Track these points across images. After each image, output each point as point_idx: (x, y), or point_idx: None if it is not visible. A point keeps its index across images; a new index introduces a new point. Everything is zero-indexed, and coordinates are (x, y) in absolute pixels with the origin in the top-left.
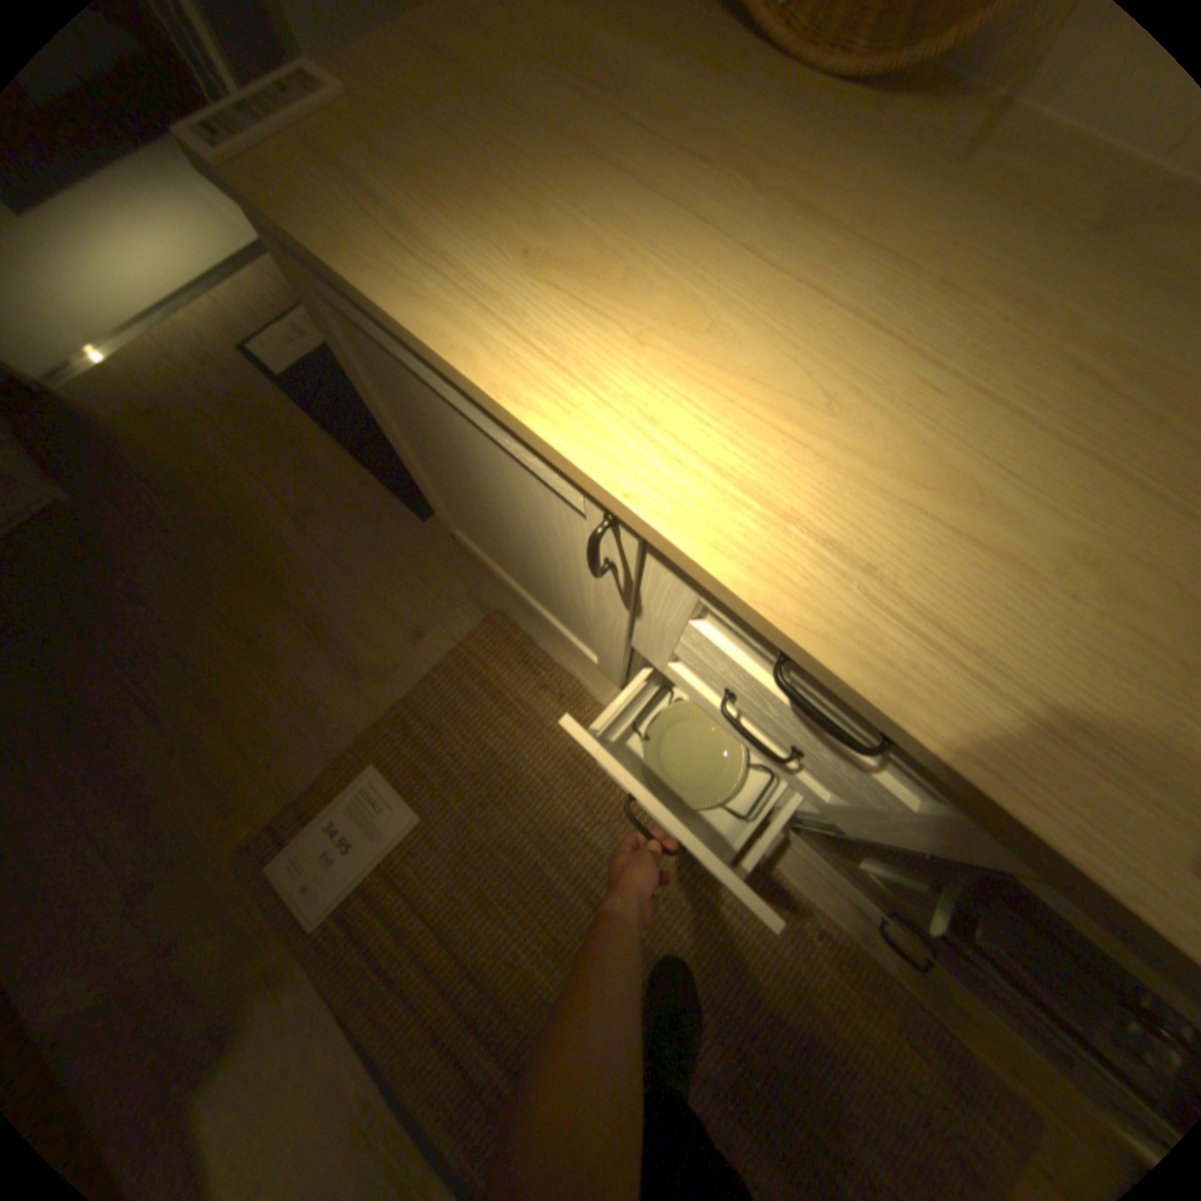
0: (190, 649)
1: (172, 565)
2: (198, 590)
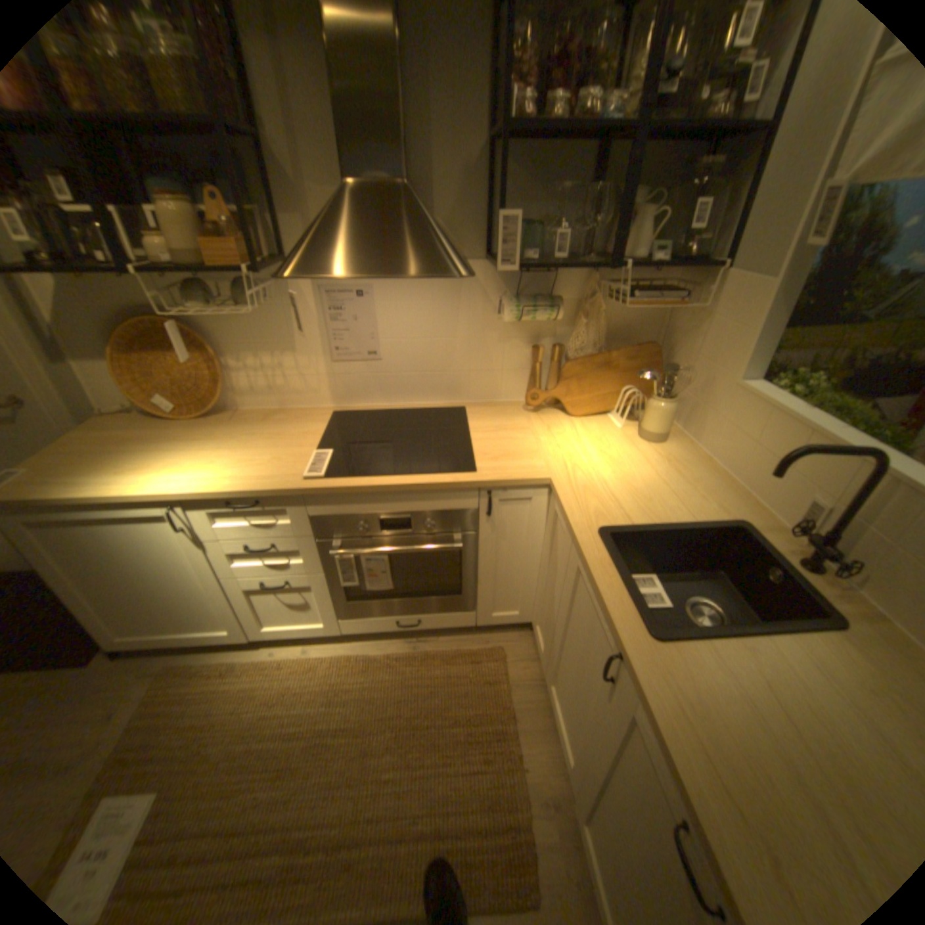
0: None
1: None
2: None
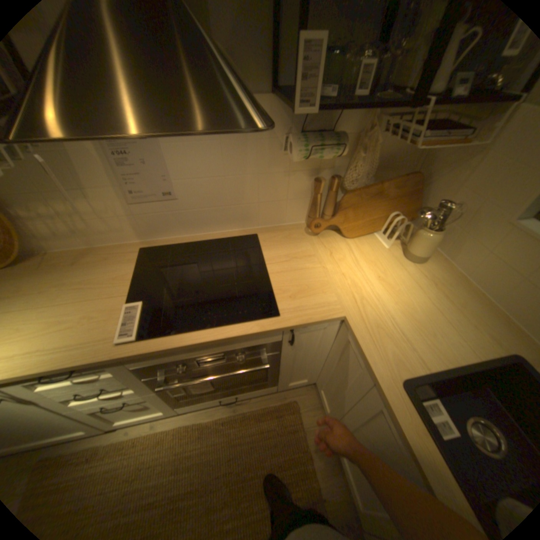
0: None
1: None
2: None
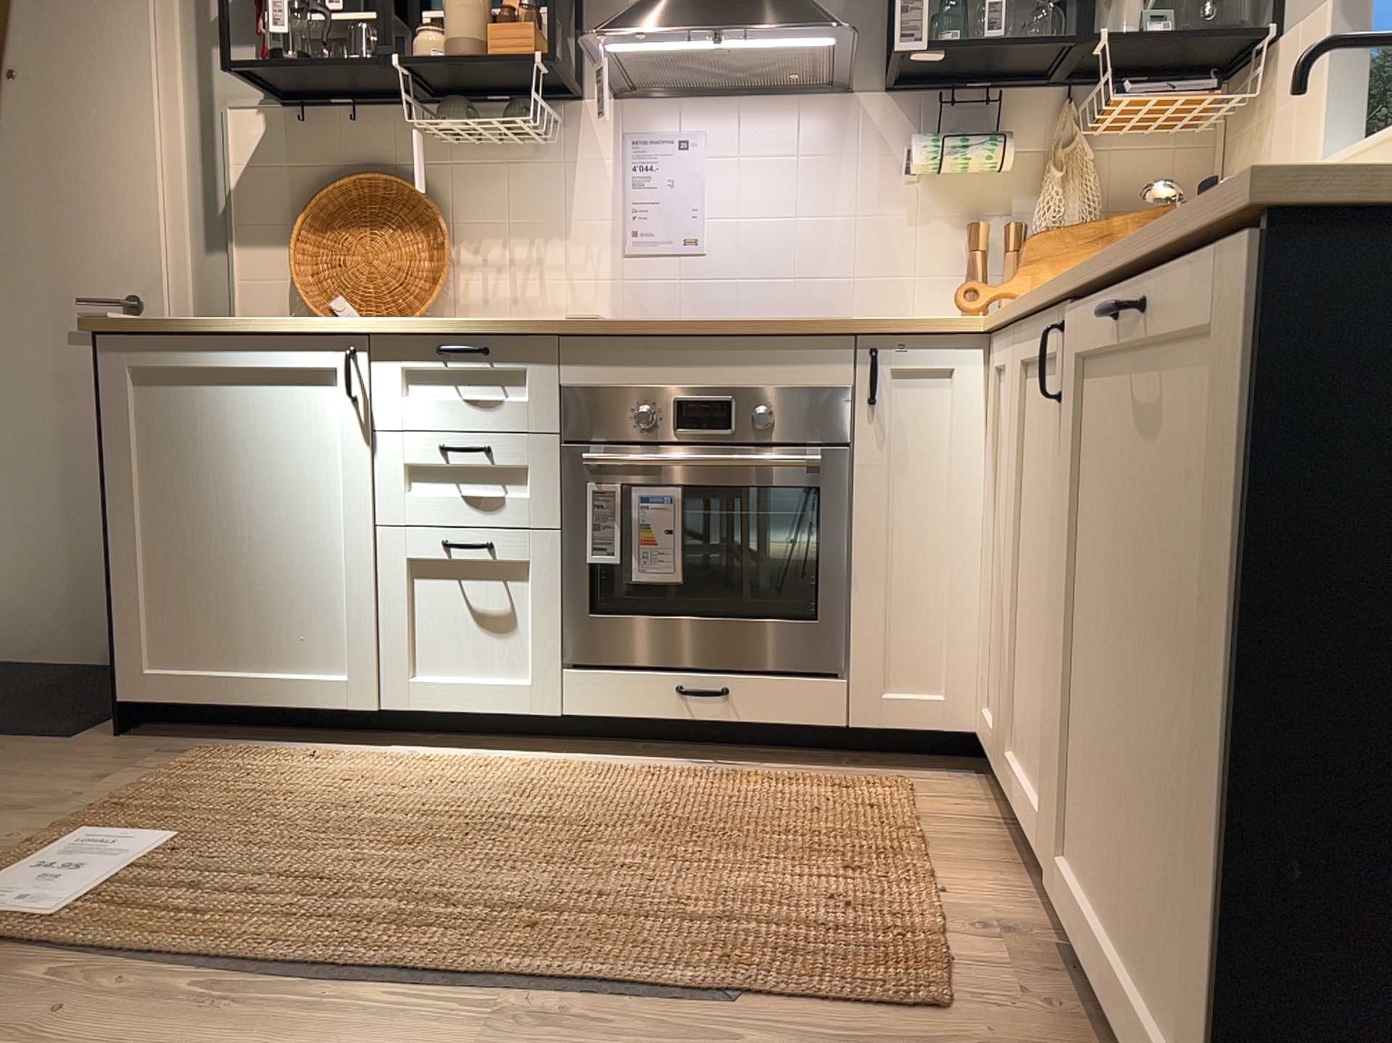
0: None
1: None
2: None
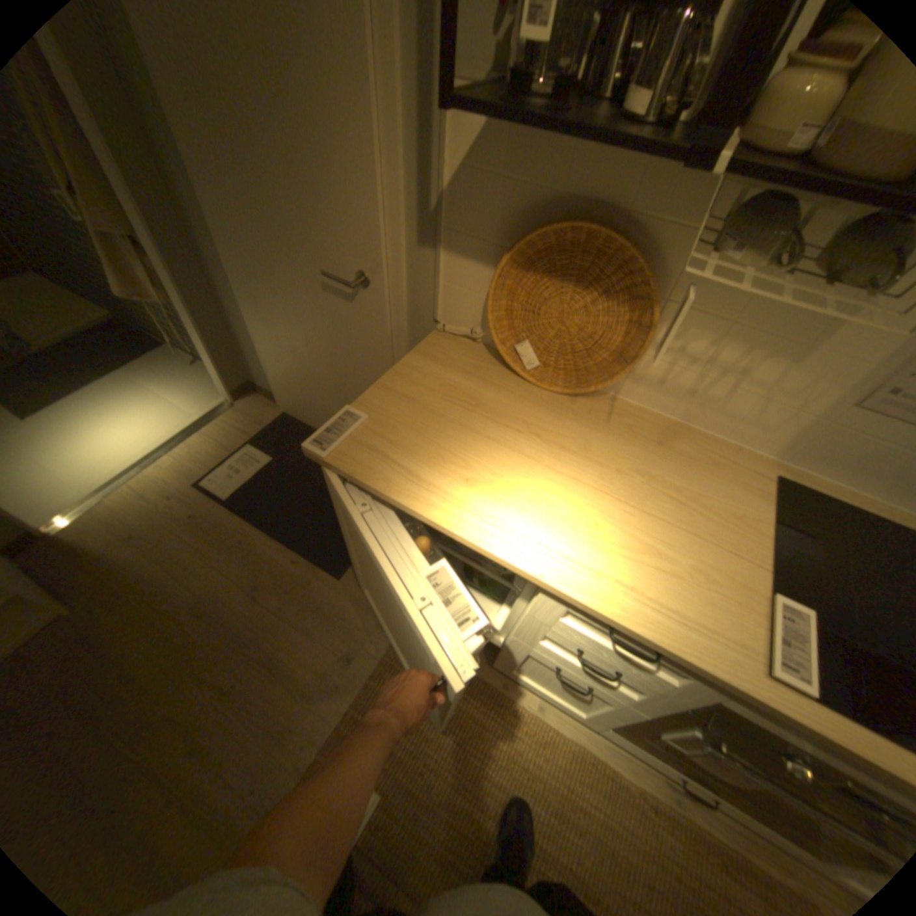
0: (179, 709)
1: (159, 646)
2: (182, 660)
